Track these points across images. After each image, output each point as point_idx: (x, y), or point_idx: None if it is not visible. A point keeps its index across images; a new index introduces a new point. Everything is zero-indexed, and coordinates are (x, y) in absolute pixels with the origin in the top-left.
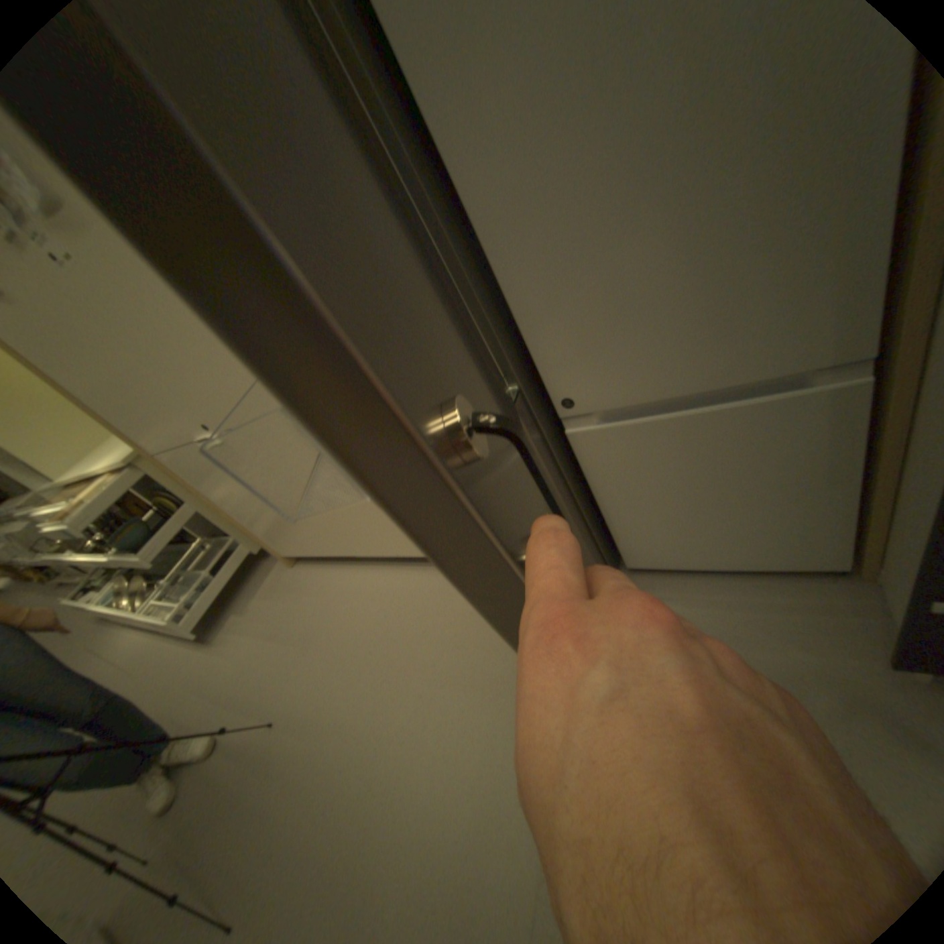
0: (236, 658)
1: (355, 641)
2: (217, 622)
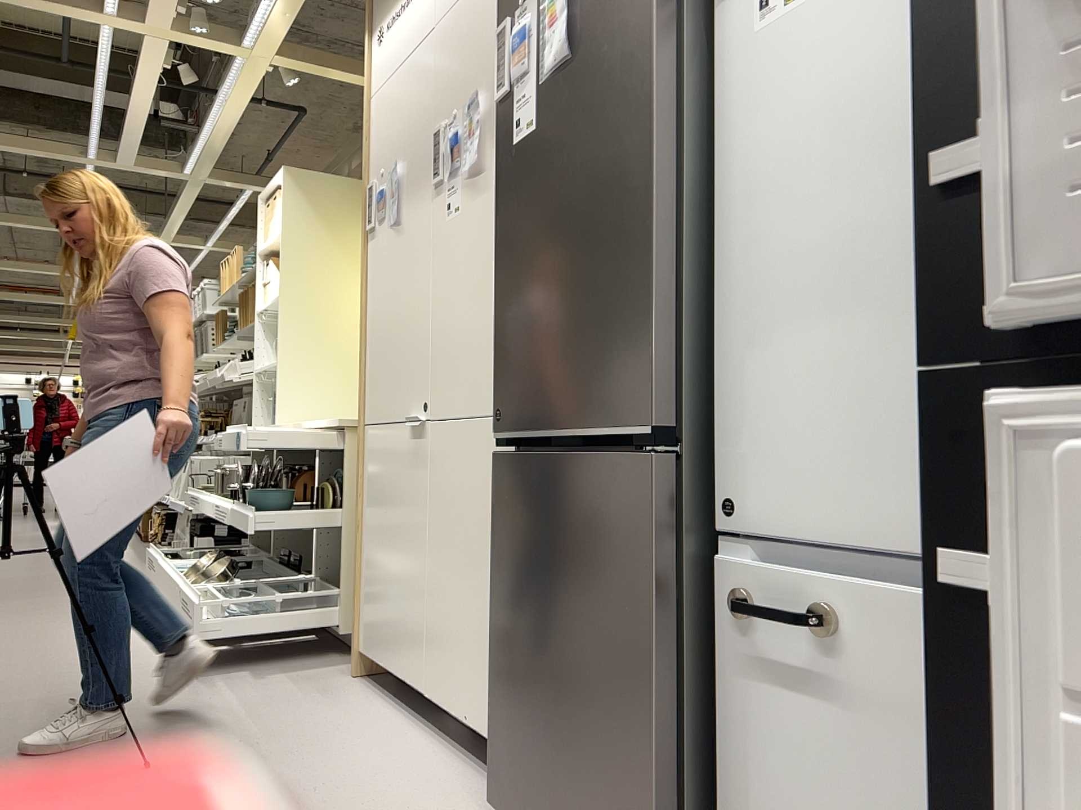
0: (197, 703)
1: (313, 775)
2: (226, 666)
